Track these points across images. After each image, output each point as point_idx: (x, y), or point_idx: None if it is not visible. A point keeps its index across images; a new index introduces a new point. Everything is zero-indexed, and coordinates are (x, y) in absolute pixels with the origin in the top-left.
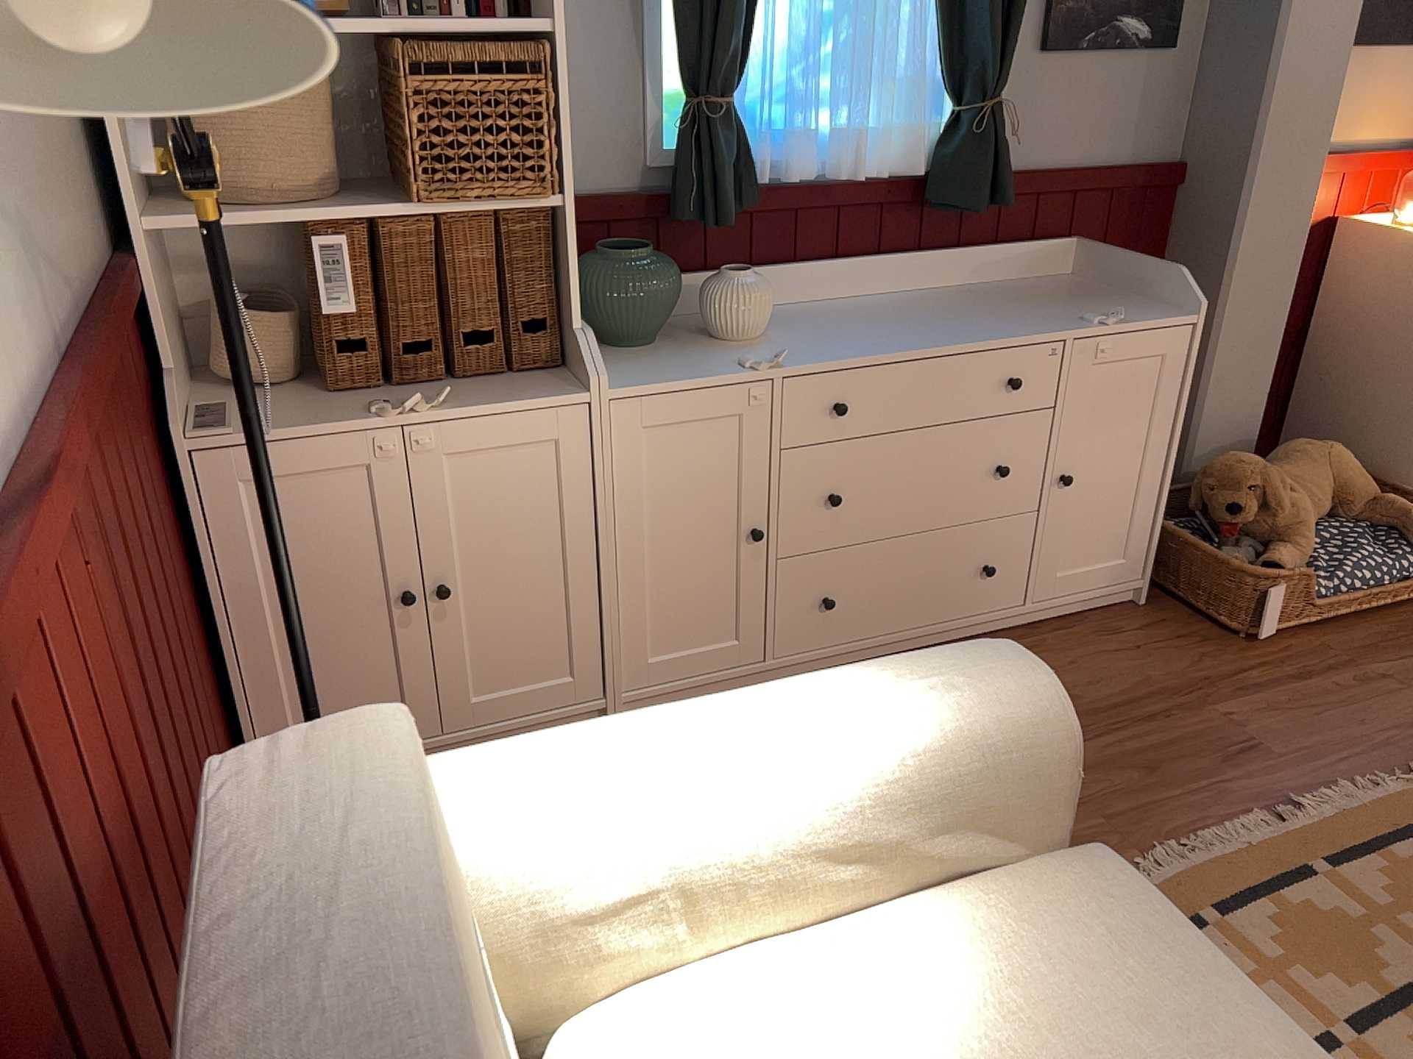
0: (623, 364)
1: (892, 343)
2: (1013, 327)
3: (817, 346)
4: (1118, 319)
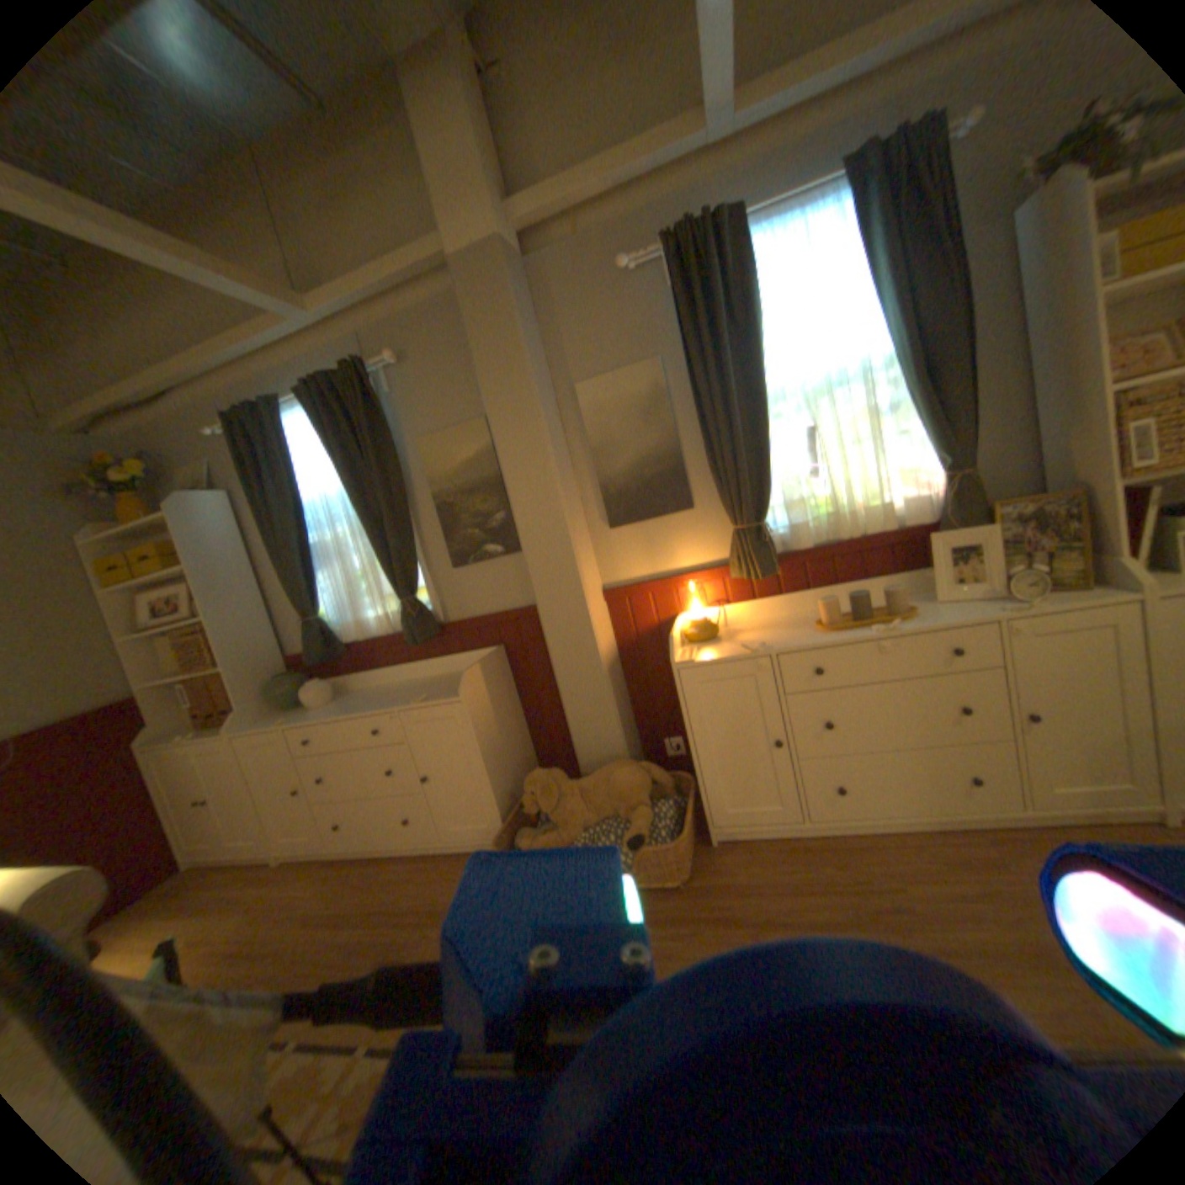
0: (262, 721)
1: (334, 713)
2: (387, 703)
3: (317, 713)
4: (428, 699)
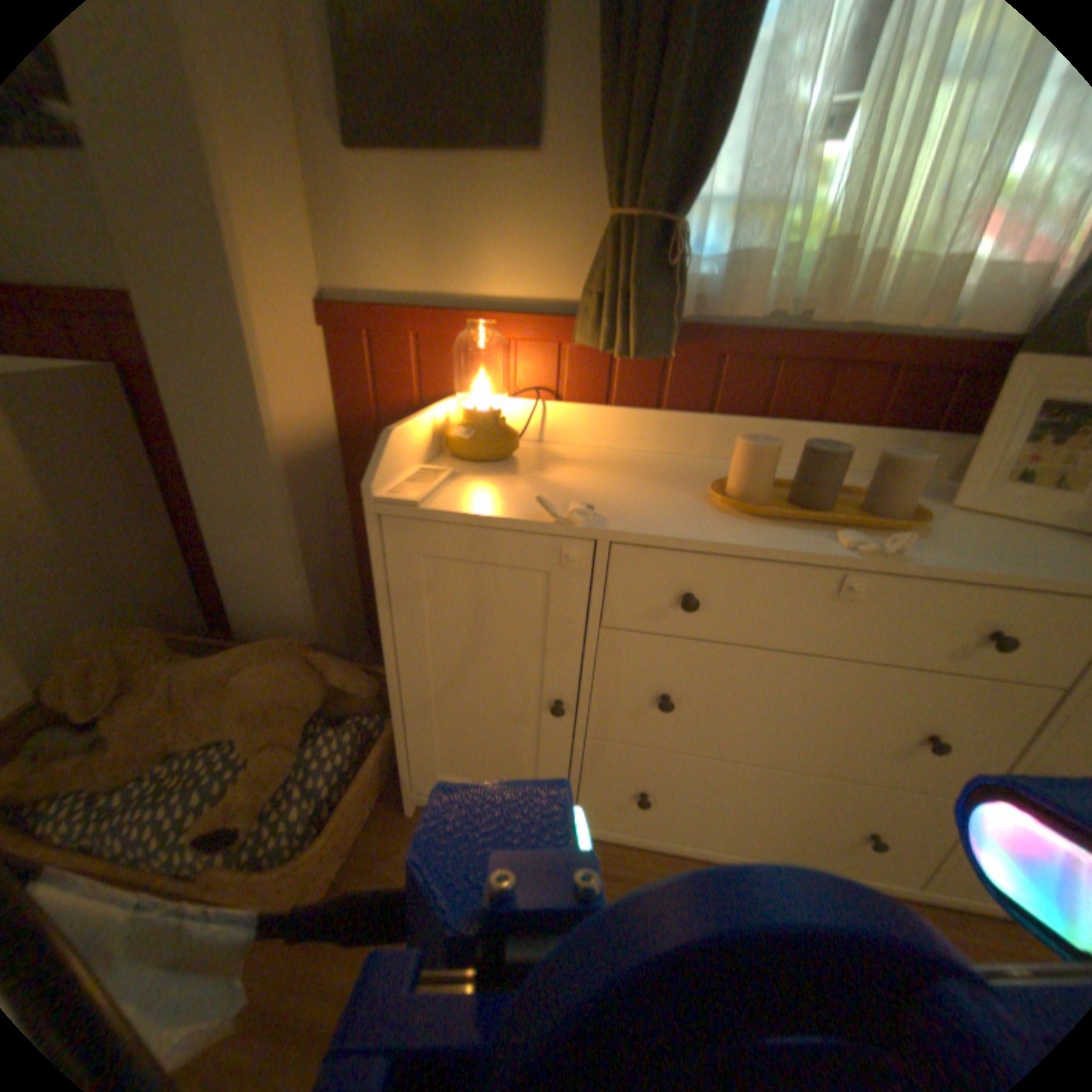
0: None
1: None
2: None
3: None
4: None
